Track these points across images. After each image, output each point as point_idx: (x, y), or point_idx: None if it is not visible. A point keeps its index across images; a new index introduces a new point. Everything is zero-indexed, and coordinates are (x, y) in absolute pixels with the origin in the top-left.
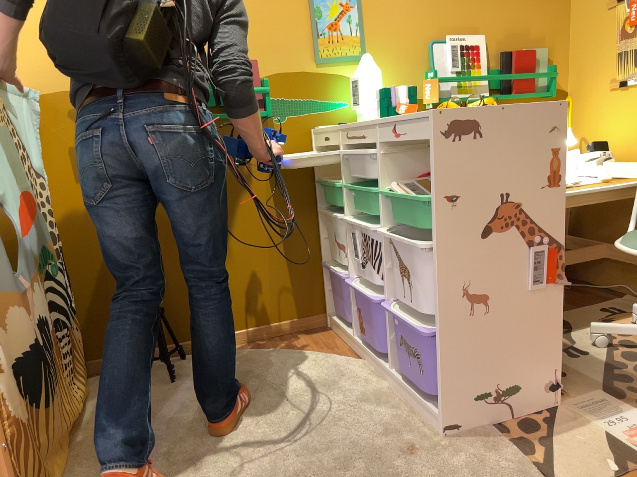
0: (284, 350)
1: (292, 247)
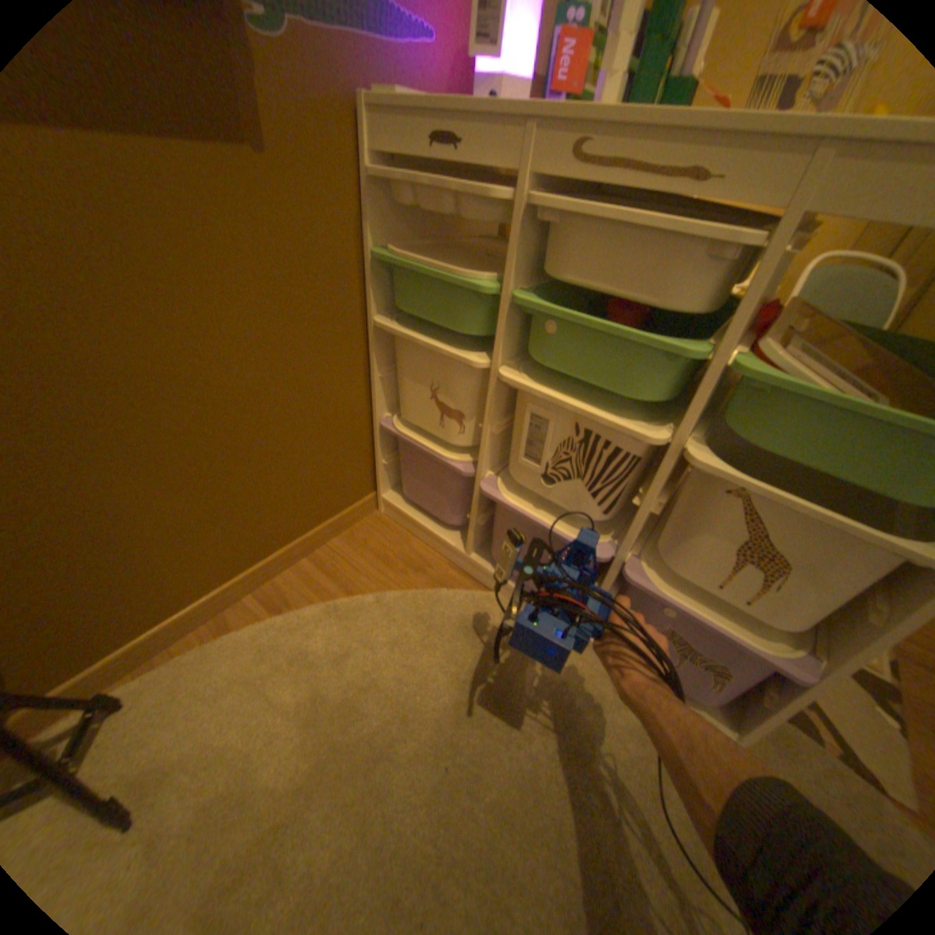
0: (350, 600)
1: (323, 403)
